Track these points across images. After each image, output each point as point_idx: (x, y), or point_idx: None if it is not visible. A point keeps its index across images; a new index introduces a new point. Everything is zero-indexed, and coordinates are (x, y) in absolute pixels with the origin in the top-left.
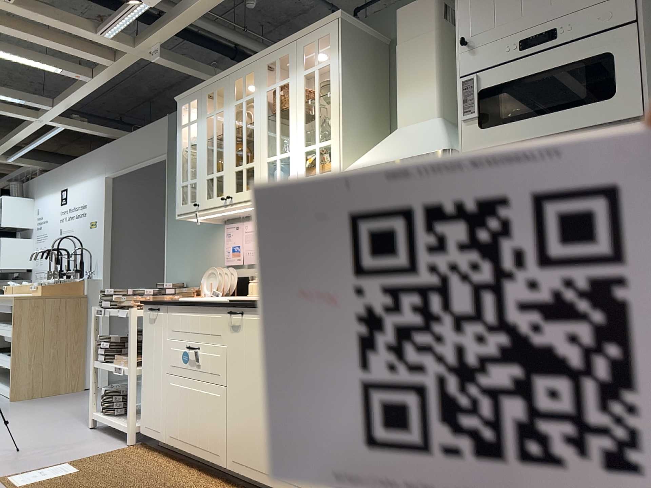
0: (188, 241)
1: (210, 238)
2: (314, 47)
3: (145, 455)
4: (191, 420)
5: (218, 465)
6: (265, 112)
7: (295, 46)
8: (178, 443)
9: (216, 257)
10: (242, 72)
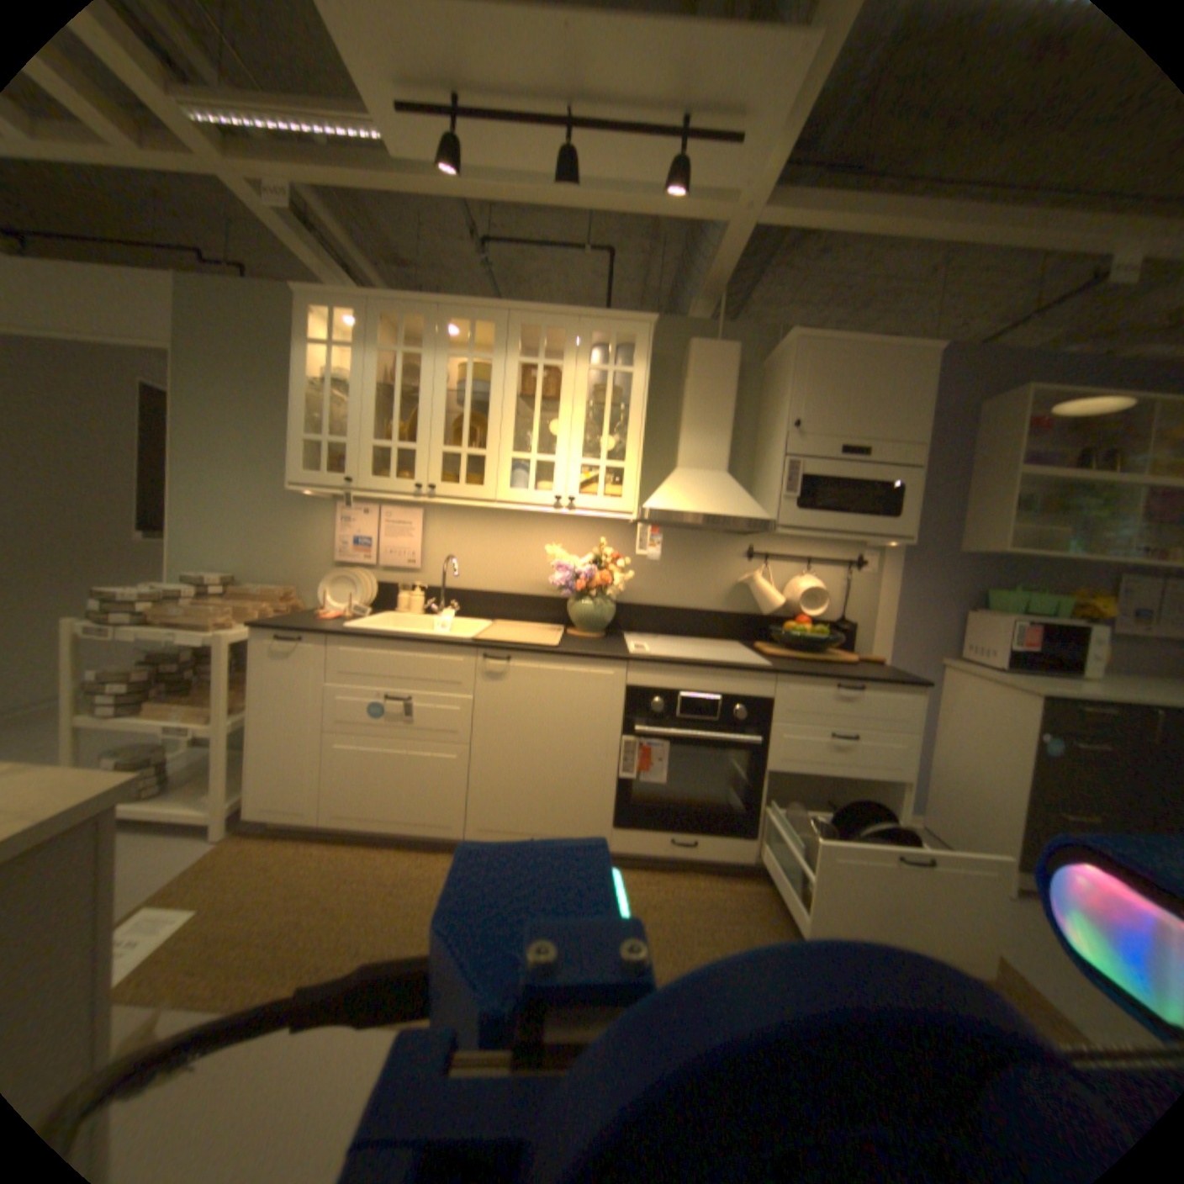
0: (234, 510)
1: (296, 516)
2: (590, 333)
3: (271, 852)
4: (385, 793)
5: (444, 839)
6: (512, 390)
7: (577, 323)
8: (349, 825)
9: (308, 546)
10: (469, 313)
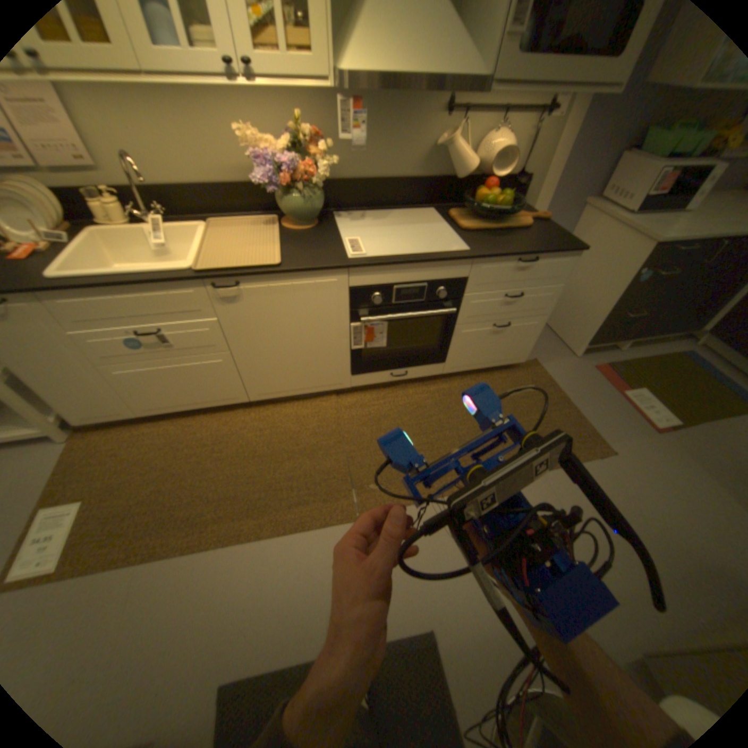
0: None
1: None
2: None
3: (114, 439)
4: (178, 391)
5: (237, 404)
6: None
7: None
8: (162, 412)
9: None
10: None
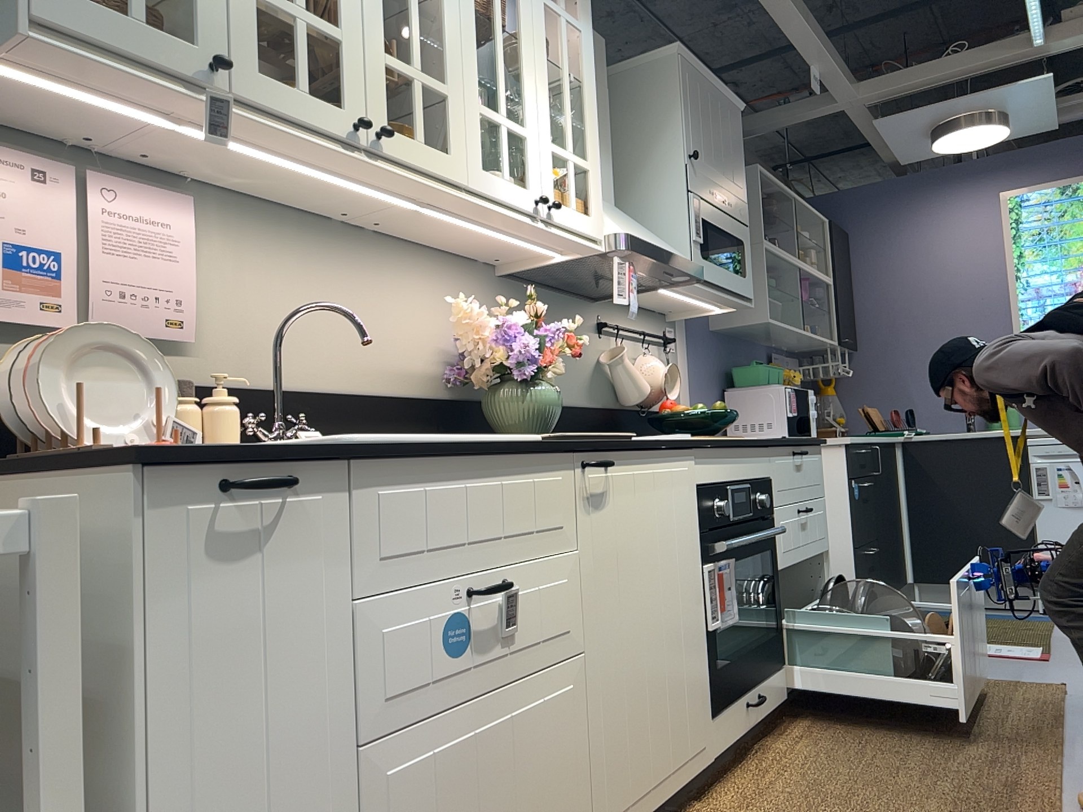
0: None
1: None
2: None
3: None
4: None
5: None
6: None
7: None
8: None
9: None
10: None
